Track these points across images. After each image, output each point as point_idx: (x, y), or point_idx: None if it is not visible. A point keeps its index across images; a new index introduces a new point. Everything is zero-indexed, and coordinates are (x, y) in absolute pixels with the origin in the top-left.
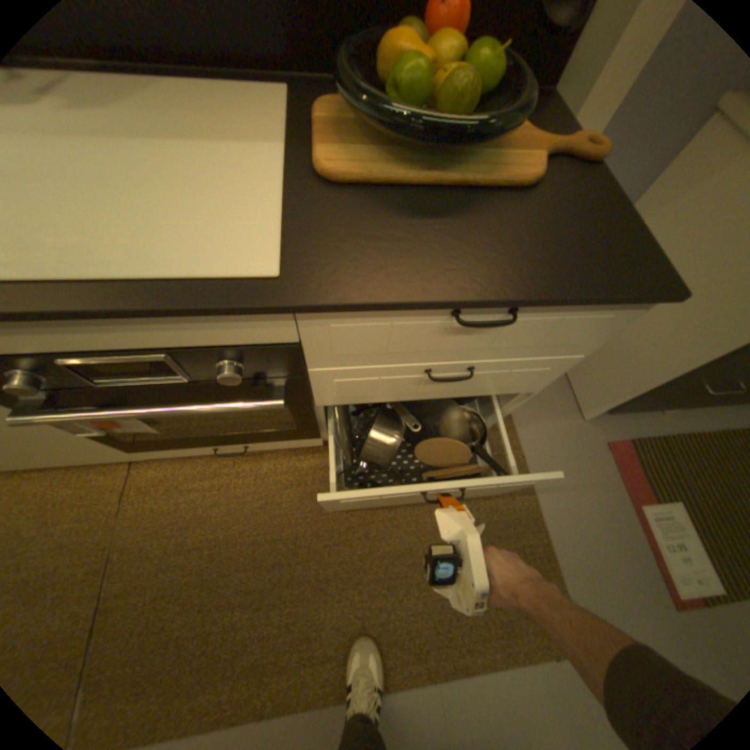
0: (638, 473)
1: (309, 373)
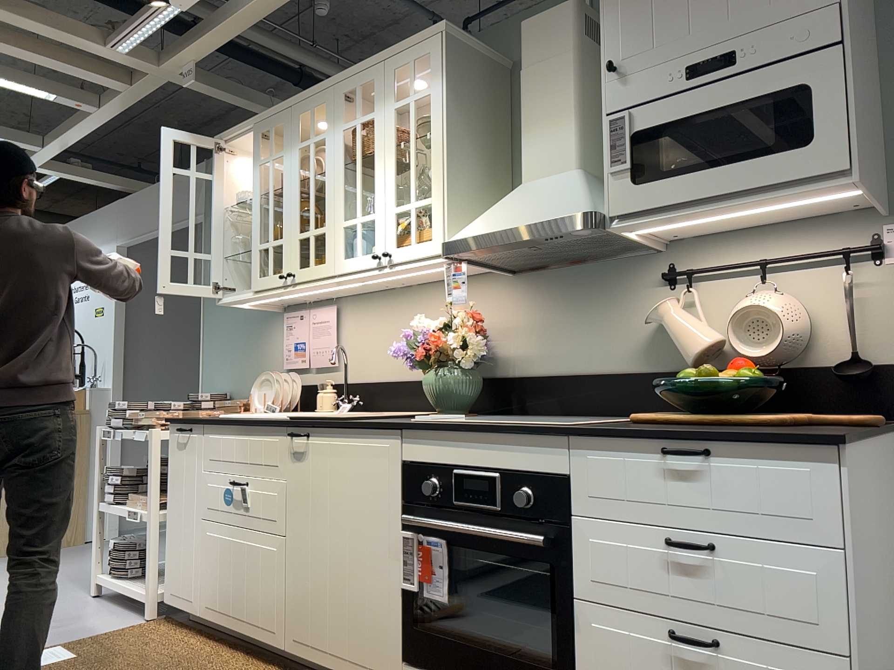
0: None
1: (574, 524)
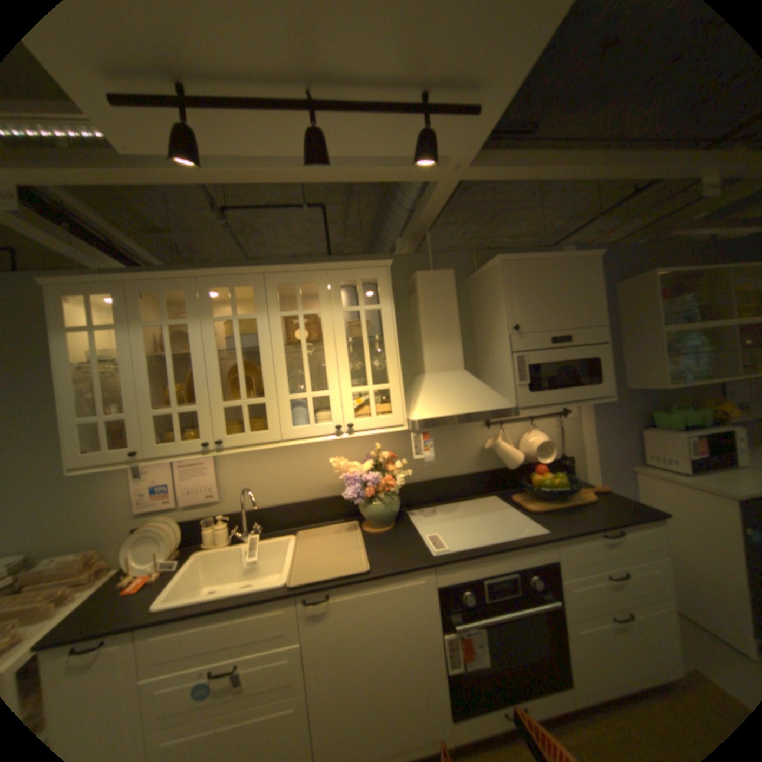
0: None
1: (563, 588)
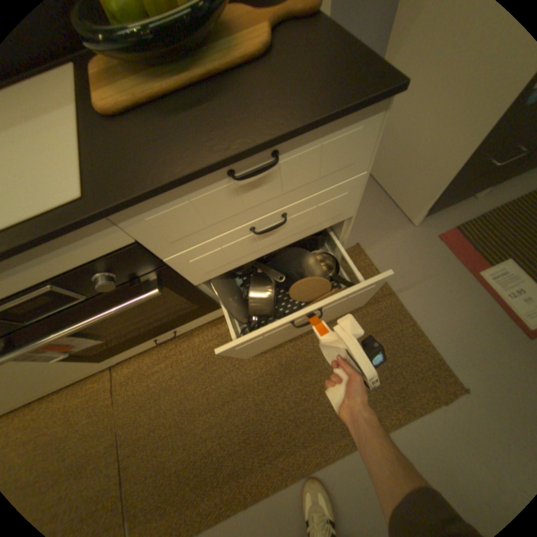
0: (468, 250)
1: (165, 262)
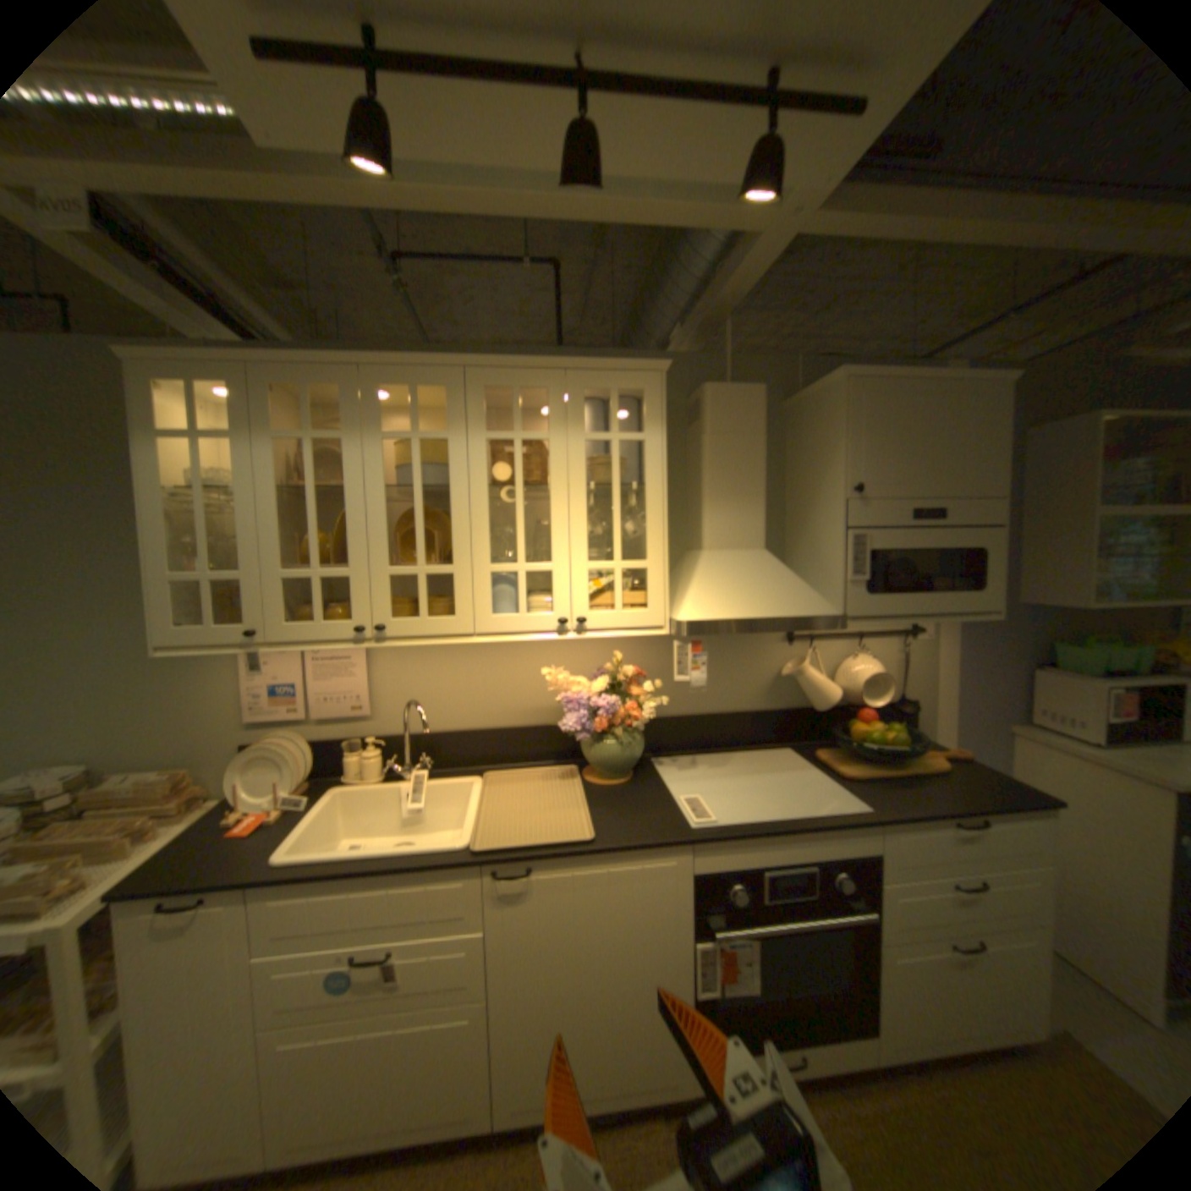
0: None
1: (884, 894)
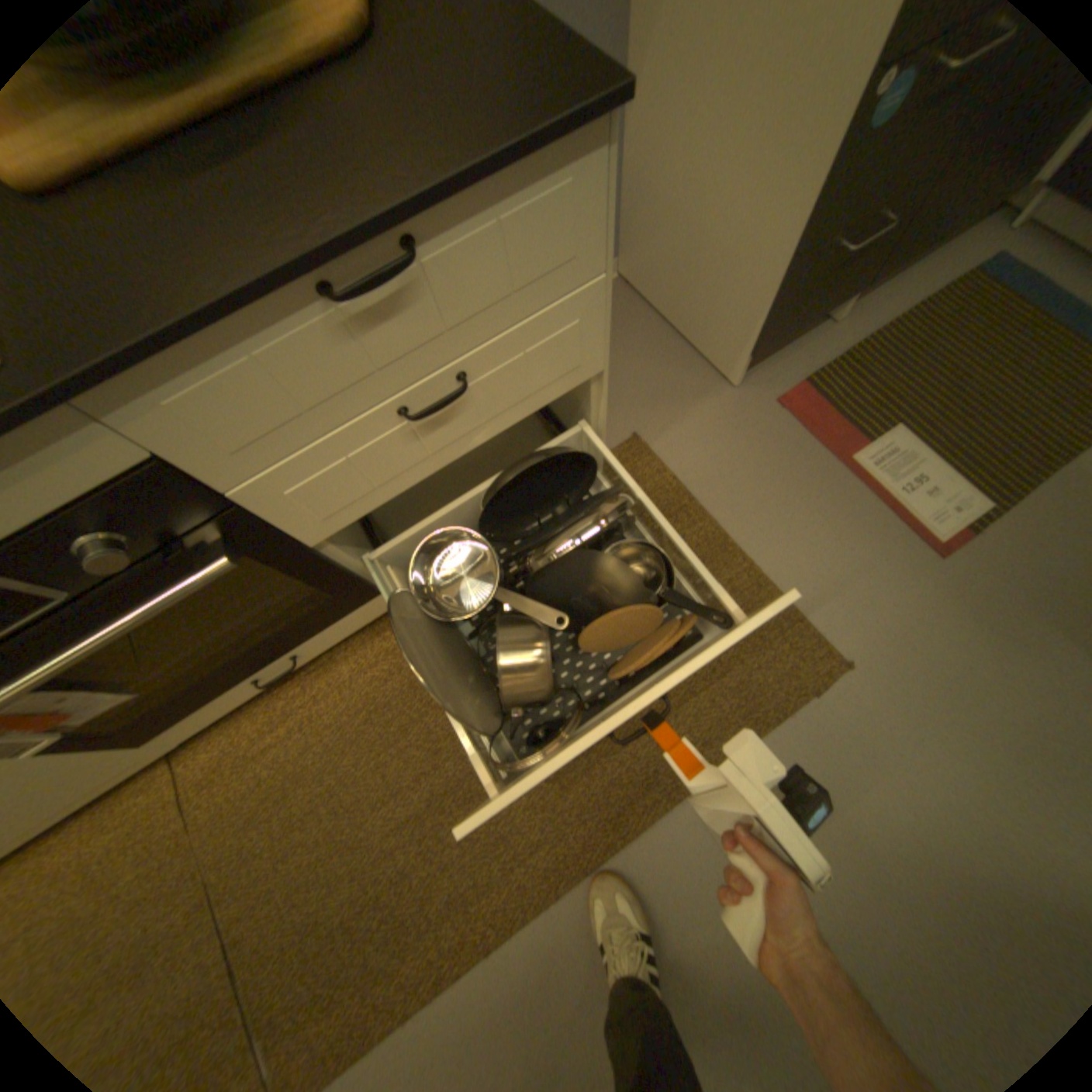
0: (829, 418)
1: (233, 501)
